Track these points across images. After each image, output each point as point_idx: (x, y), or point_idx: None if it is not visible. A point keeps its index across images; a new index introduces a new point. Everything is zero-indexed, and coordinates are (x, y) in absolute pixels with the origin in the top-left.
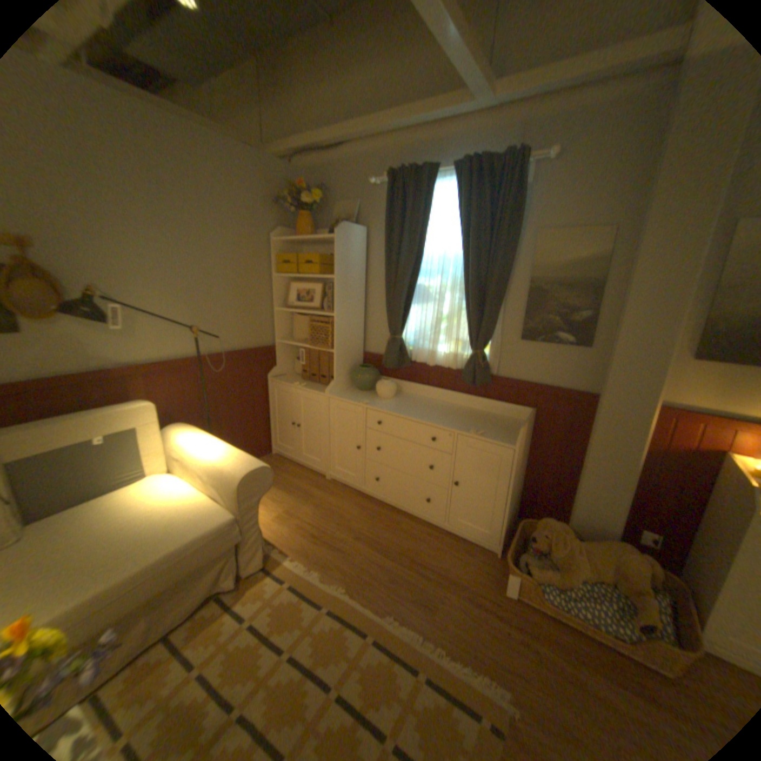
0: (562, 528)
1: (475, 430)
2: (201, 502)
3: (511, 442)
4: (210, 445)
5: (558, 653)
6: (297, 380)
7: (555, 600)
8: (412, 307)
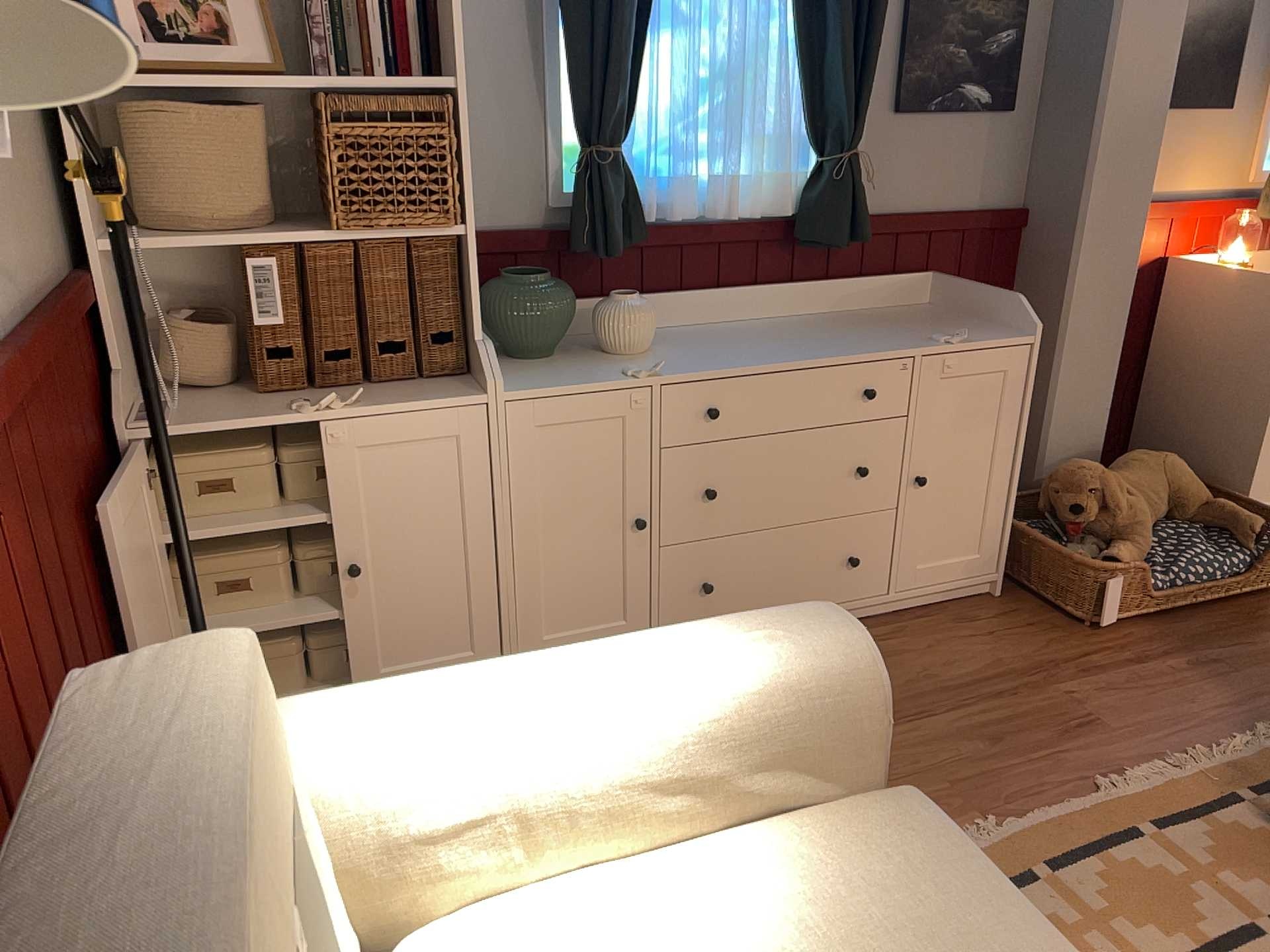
0: (1095, 463)
1: (937, 334)
2: (769, 847)
3: (1011, 332)
4: (559, 673)
5: (1217, 642)
6: (256, 401)
7: (1157, 578)
8: (646, 42)
